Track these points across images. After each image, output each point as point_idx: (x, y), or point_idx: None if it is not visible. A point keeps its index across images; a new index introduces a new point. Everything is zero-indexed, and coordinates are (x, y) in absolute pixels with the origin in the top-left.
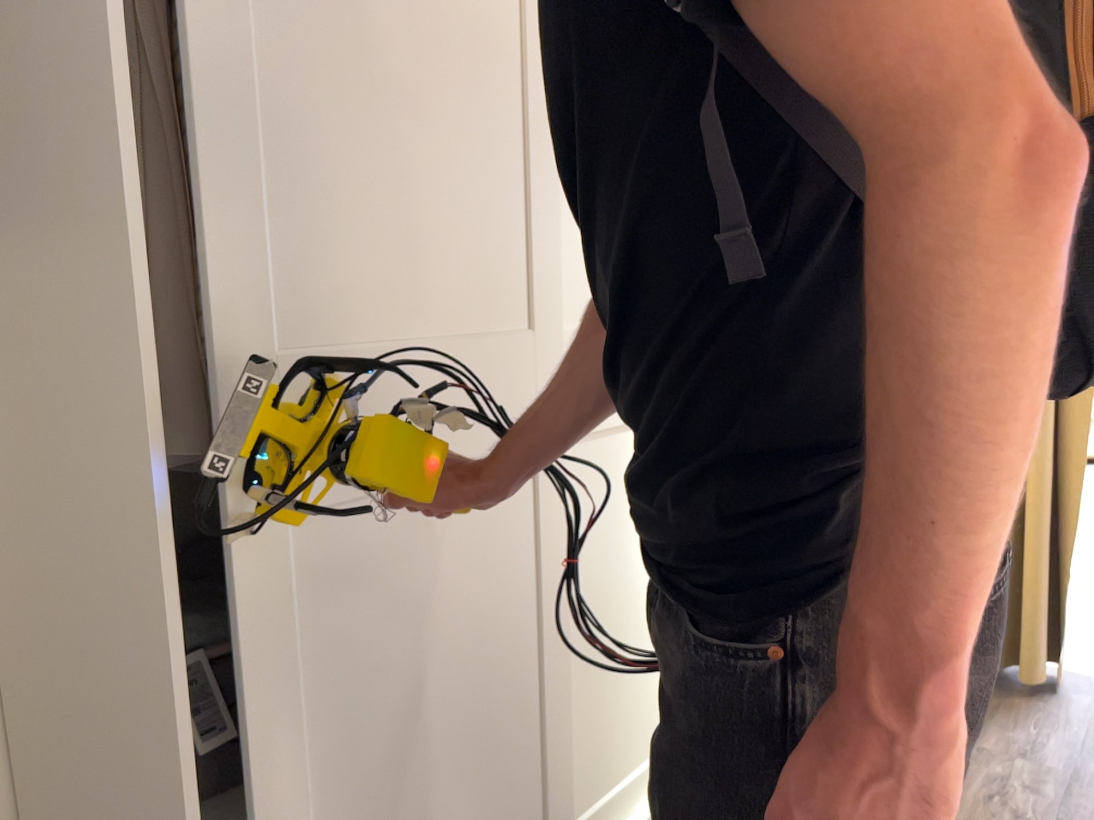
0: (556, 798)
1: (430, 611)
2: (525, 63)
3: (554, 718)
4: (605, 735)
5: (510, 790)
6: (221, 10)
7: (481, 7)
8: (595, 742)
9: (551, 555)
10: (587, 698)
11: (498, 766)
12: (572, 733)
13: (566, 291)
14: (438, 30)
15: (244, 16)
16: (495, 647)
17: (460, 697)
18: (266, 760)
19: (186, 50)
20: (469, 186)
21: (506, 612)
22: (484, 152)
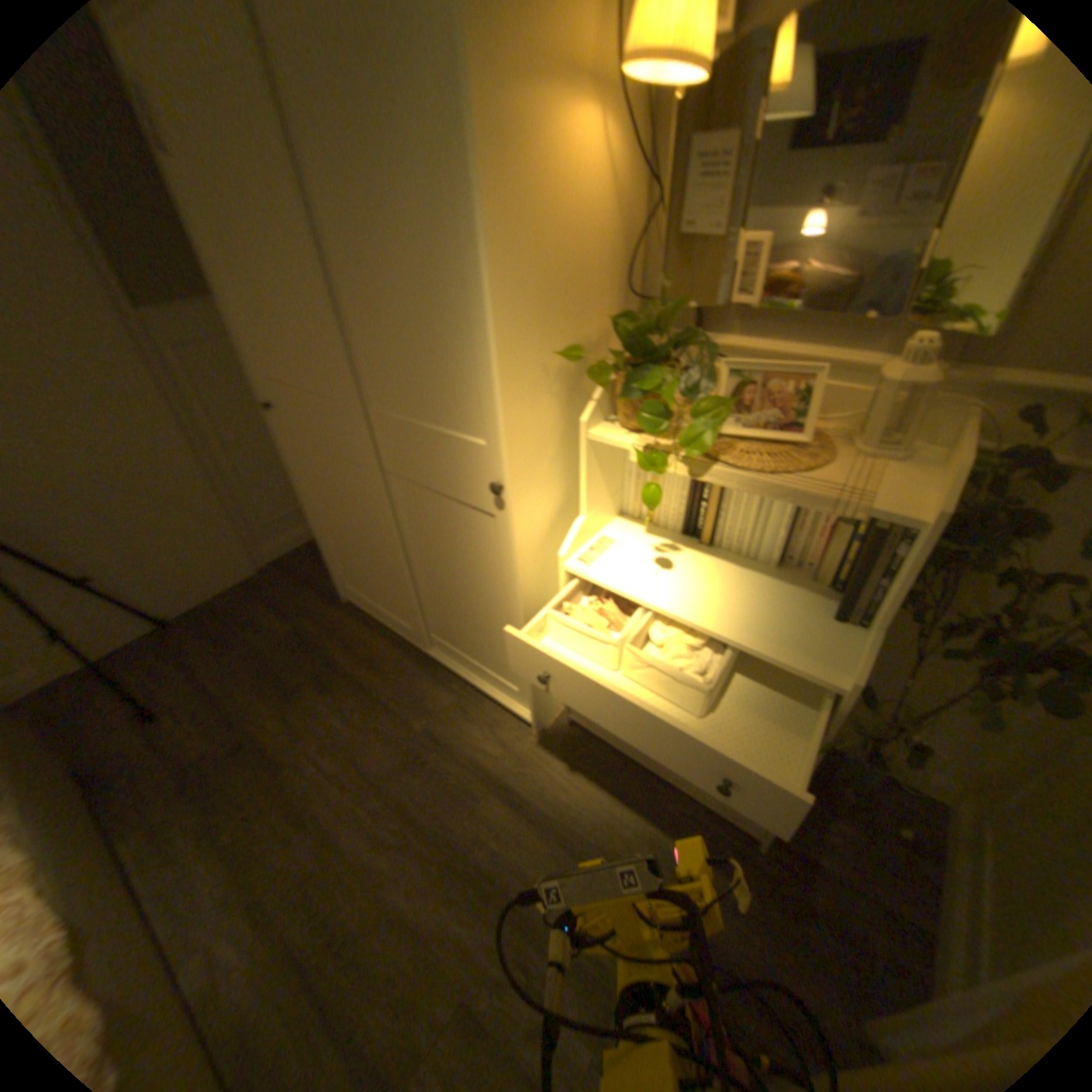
0: (434, 624)
1: (345, 502)
2: (312, 226)
3: (426, 595)
4: (461, 633)
5: (397, 593)
6: (211, 246)
7: (269, 199)
8: (454, 629)
9: (408, 527)
10: (445, 606)
11: (389, 580)
12: (438, 611)
13: (384, 390)
14: (259, 226)
15: (215, 246)
16: (376, 538)
17: (366, 541)
18: (313, 503)
19: (210, 266)
20: (301, 318)
21: (377, 529)
22: (301, 298)
